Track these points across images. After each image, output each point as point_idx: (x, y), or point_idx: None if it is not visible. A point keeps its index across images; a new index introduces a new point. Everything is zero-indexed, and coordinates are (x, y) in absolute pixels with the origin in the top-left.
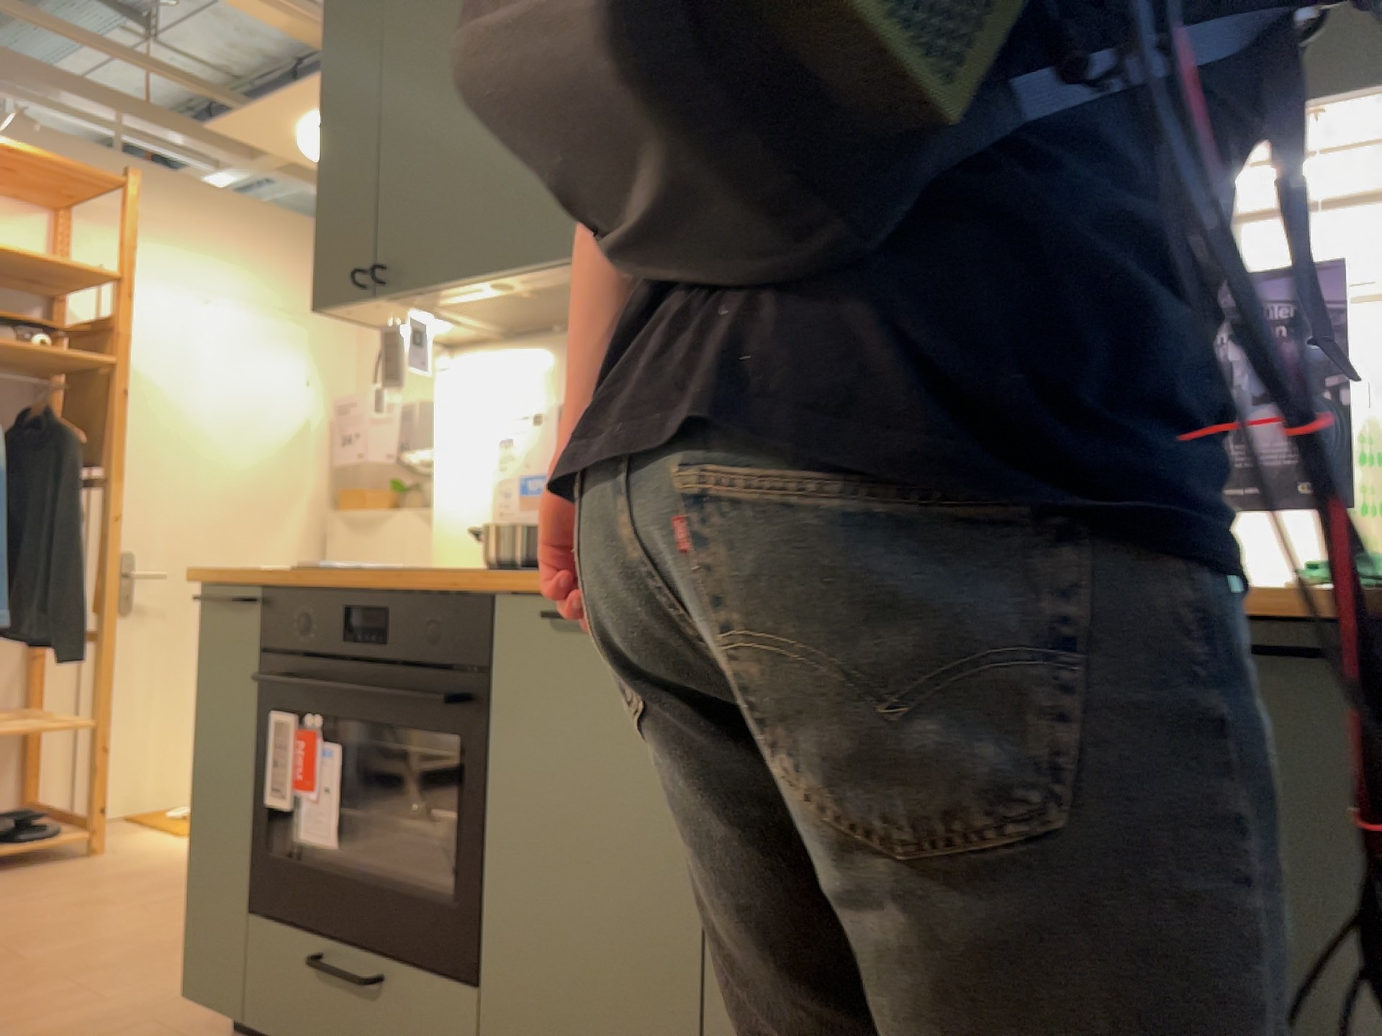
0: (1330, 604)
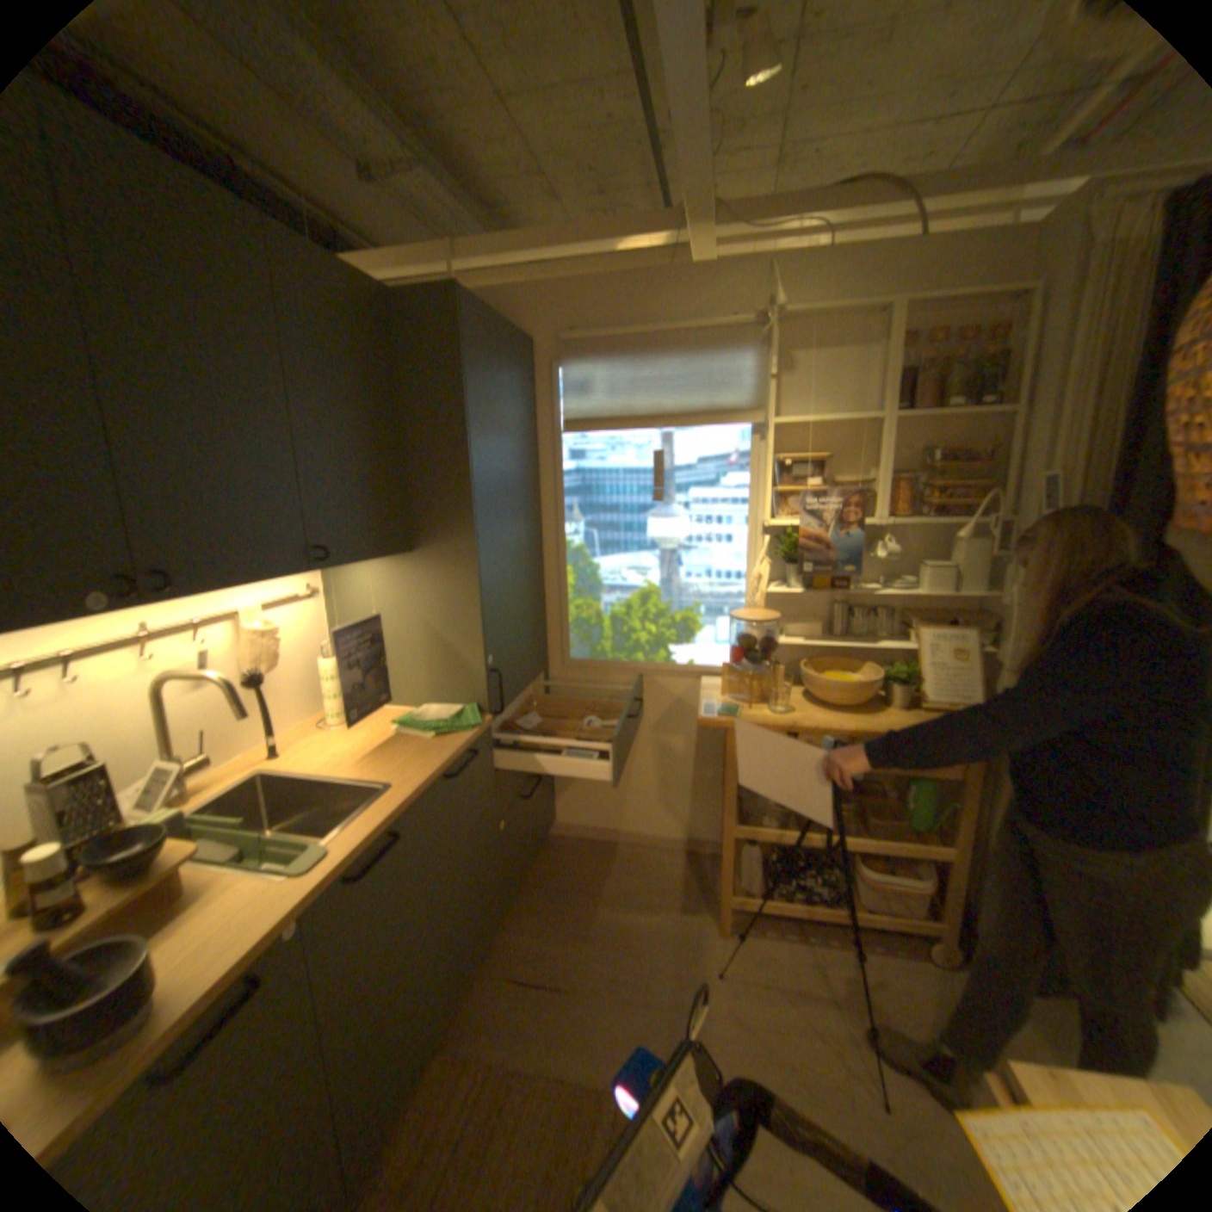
0: (464, 740)
